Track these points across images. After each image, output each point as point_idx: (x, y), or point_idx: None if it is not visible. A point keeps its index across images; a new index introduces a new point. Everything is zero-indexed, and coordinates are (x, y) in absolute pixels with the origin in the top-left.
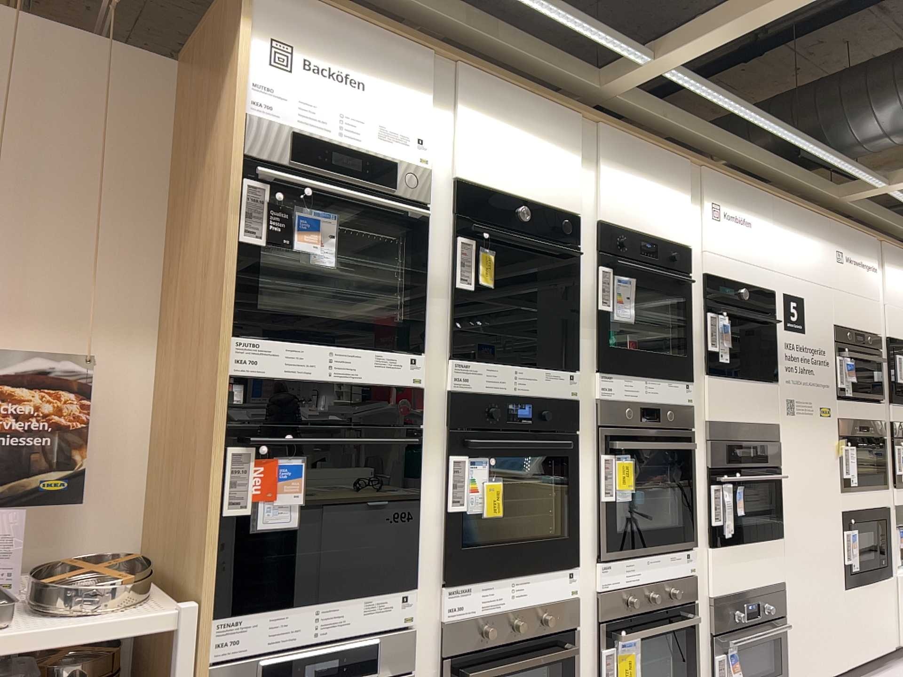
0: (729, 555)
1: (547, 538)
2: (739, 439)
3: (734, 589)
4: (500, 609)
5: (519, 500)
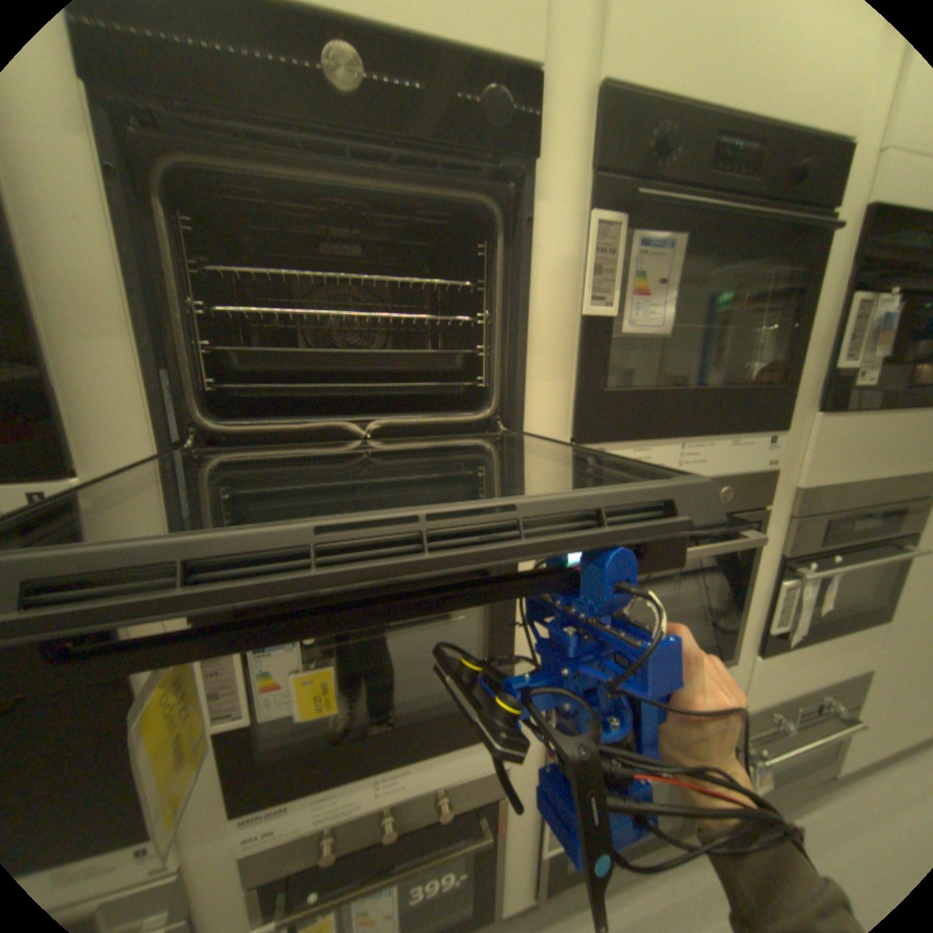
0: (793, 663)
1: (451, 709)
2: (859, 508)
3: (788, 700)
4: (353, 817)
5: (401, 659)
